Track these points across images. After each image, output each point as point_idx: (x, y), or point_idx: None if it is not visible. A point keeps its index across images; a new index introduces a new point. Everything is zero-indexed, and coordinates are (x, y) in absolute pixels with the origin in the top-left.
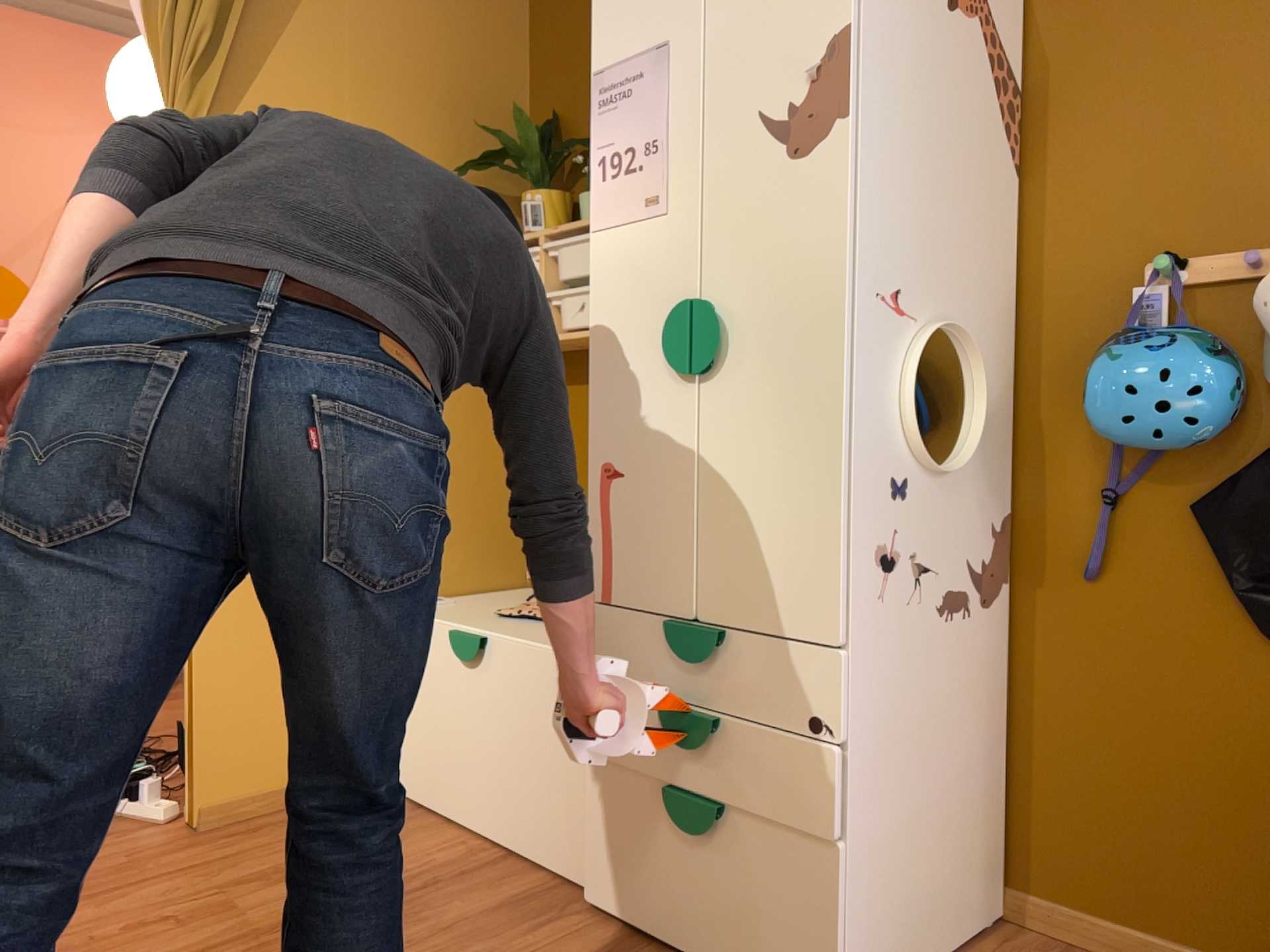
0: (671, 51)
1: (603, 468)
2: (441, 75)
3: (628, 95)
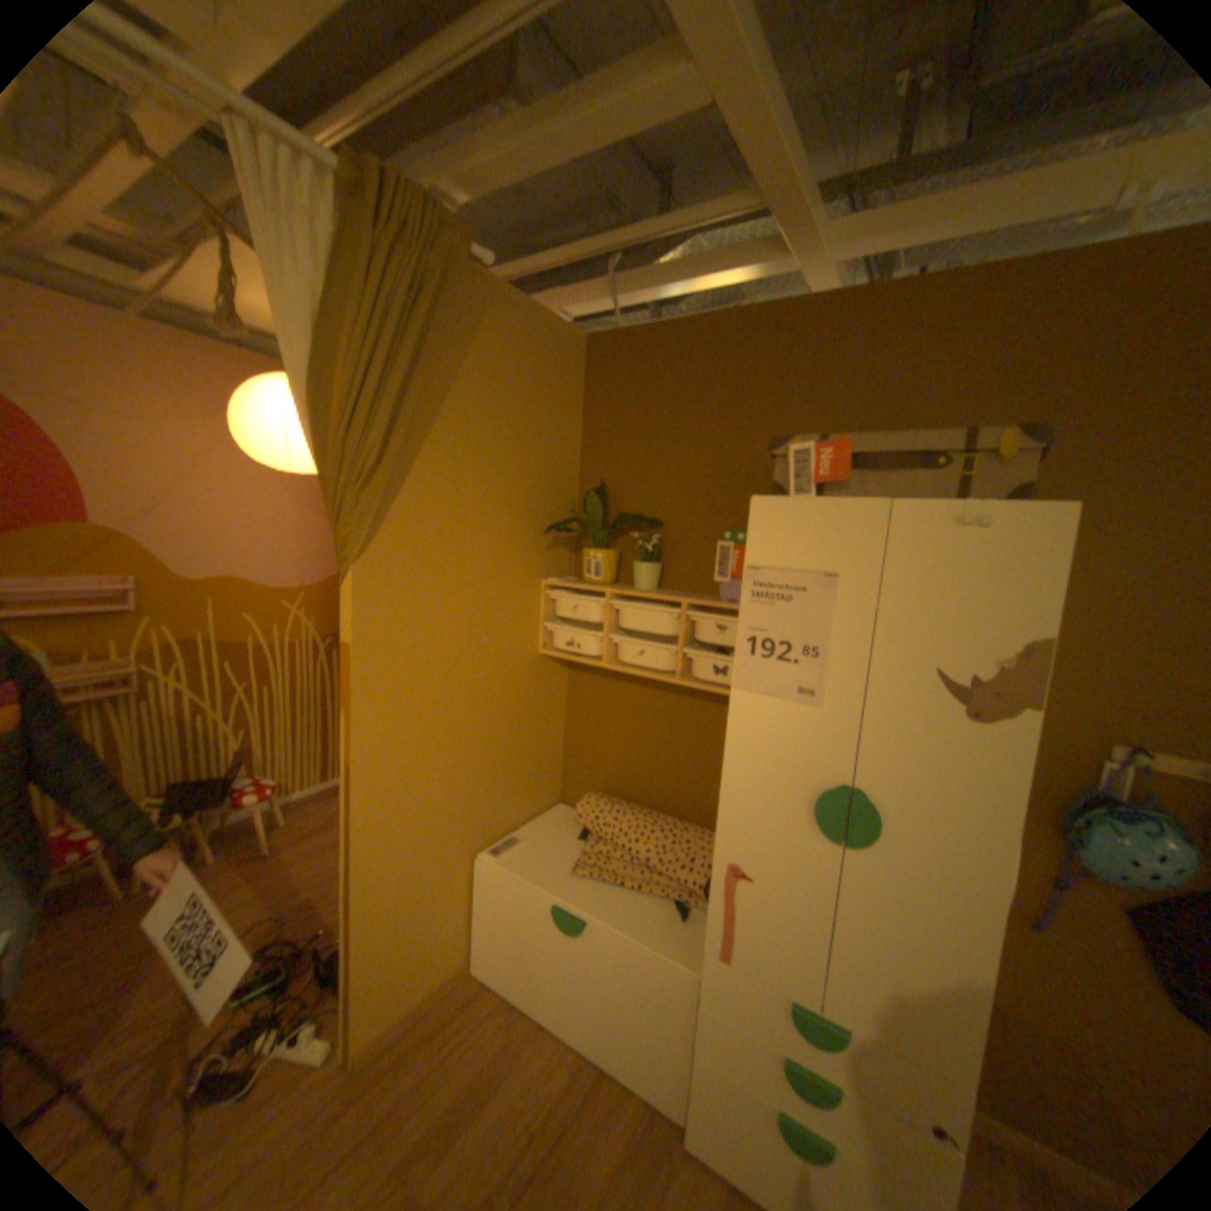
0: (841, 582)
1: (731, 868)
2: (529, 454)
3: (787, 598)
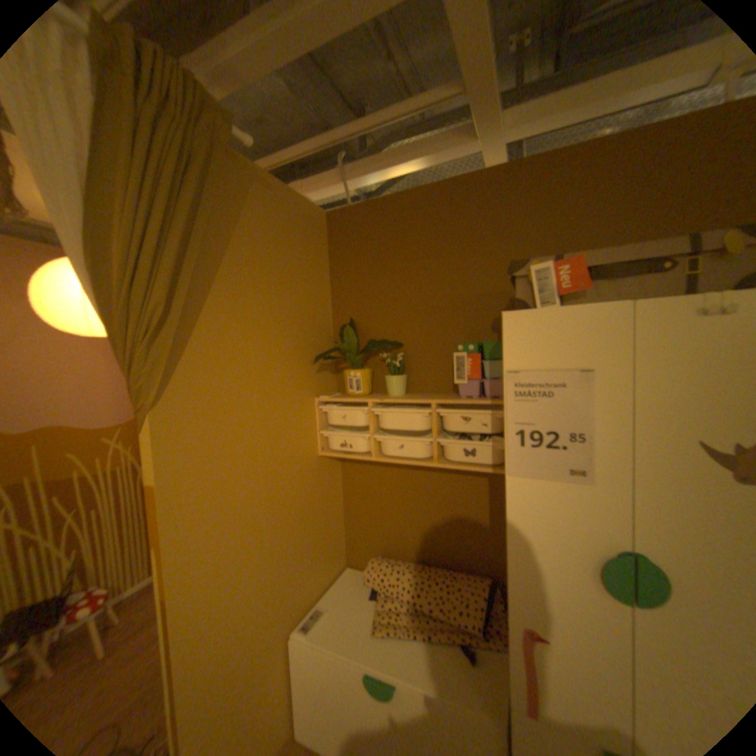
0: (598, 375)
1: (527, 633)
2: (294, 302)
3: (549, 394)
